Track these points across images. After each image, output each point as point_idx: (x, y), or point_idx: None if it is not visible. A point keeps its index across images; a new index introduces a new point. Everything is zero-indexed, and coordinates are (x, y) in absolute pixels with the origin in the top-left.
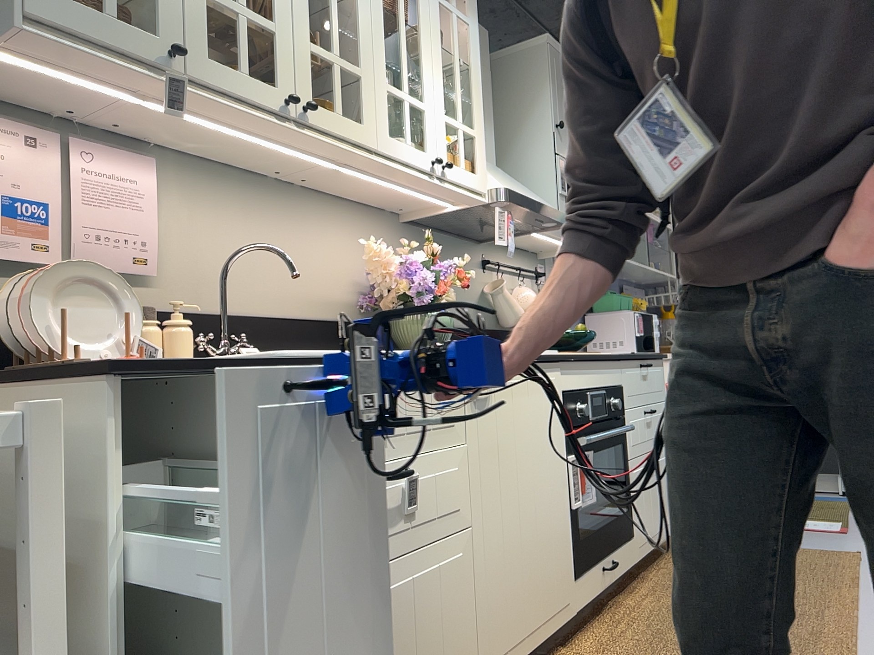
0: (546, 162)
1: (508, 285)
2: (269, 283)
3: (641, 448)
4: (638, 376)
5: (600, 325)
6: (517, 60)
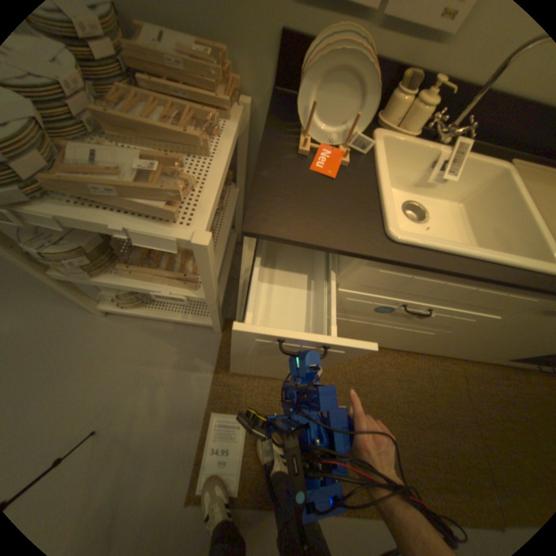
0: None
1: None
2: None
3: None
4: None
5: None
6: None
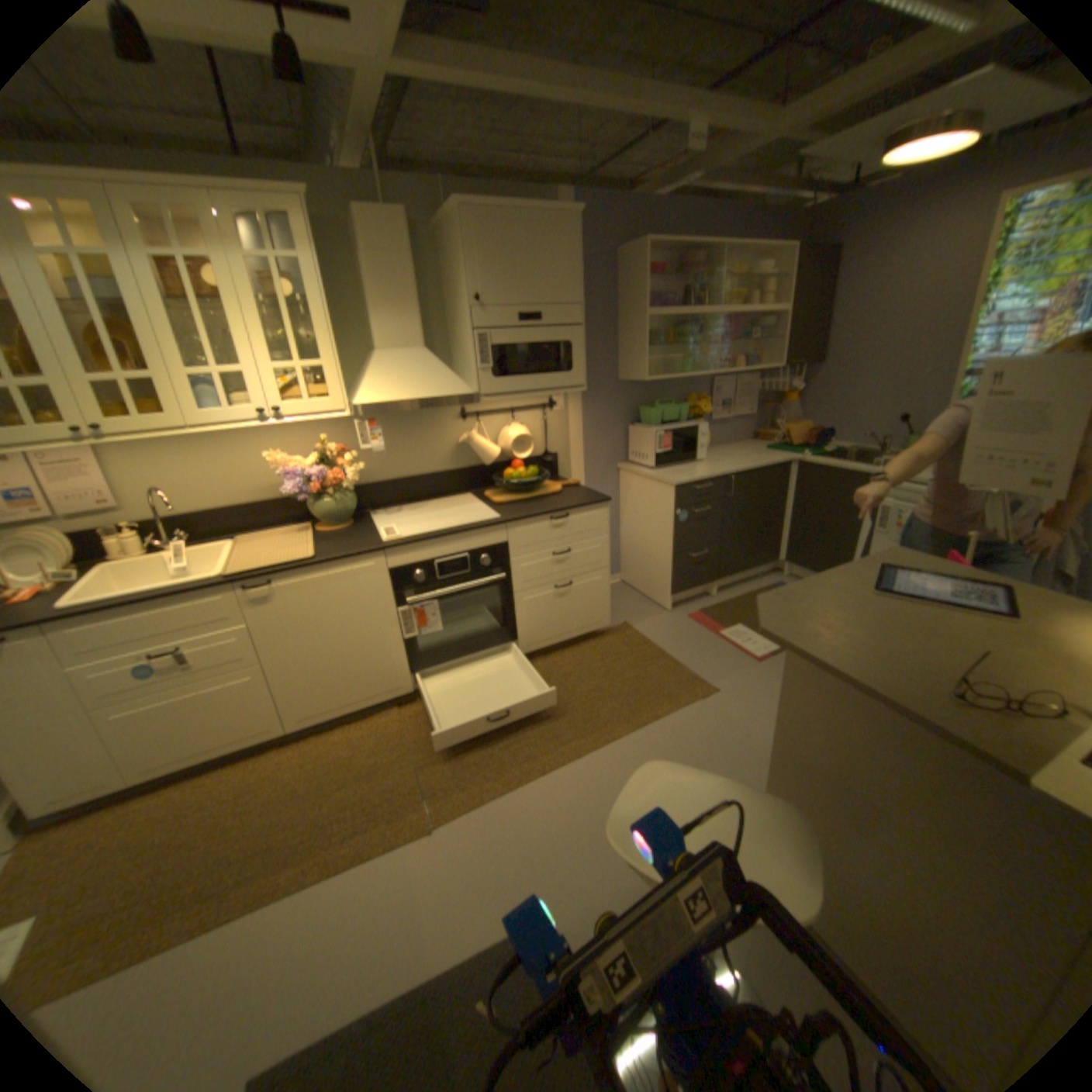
0: (469, 339)
1: (473, 438)
2: (213, 489)
3: (537, 584)
4: (539, 531)
5: (637, 437)
6: (449, 223)
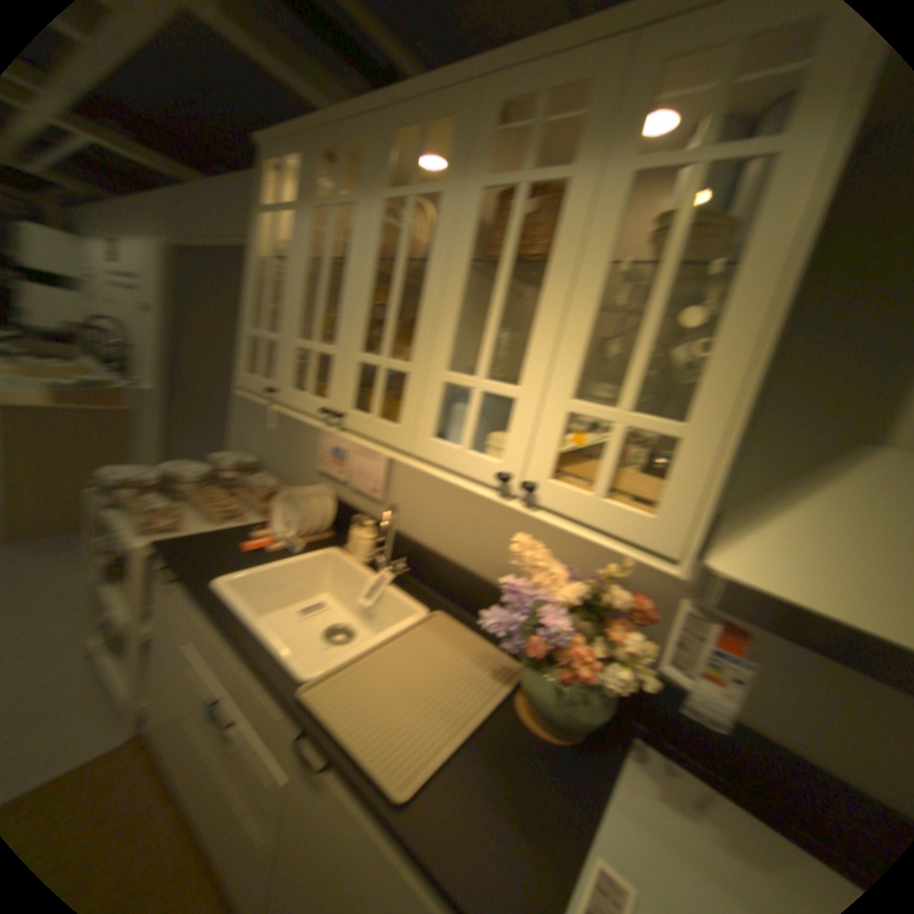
0: None
1: None
2: (465, 533)
3: None
4: None
5: None
6: None
